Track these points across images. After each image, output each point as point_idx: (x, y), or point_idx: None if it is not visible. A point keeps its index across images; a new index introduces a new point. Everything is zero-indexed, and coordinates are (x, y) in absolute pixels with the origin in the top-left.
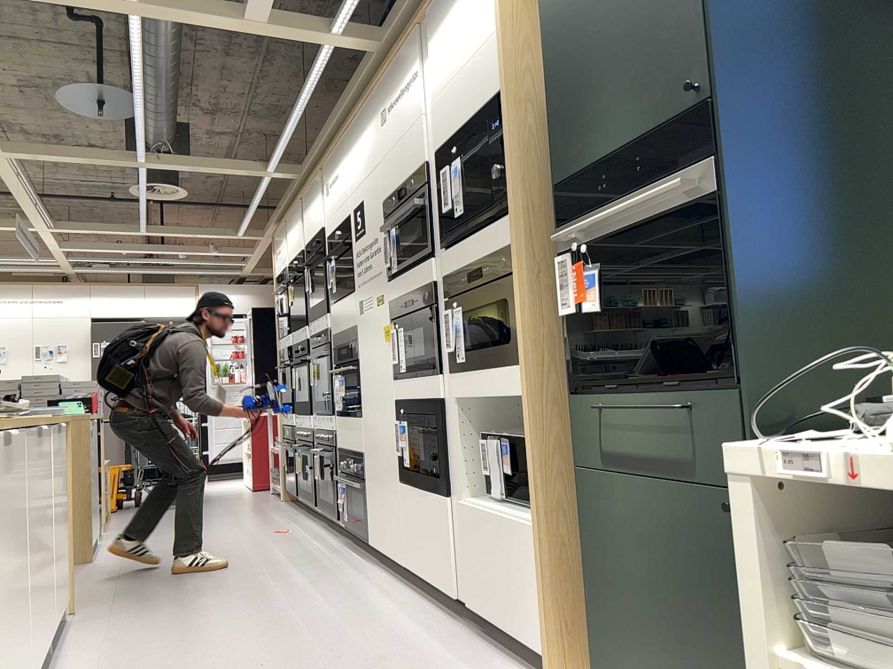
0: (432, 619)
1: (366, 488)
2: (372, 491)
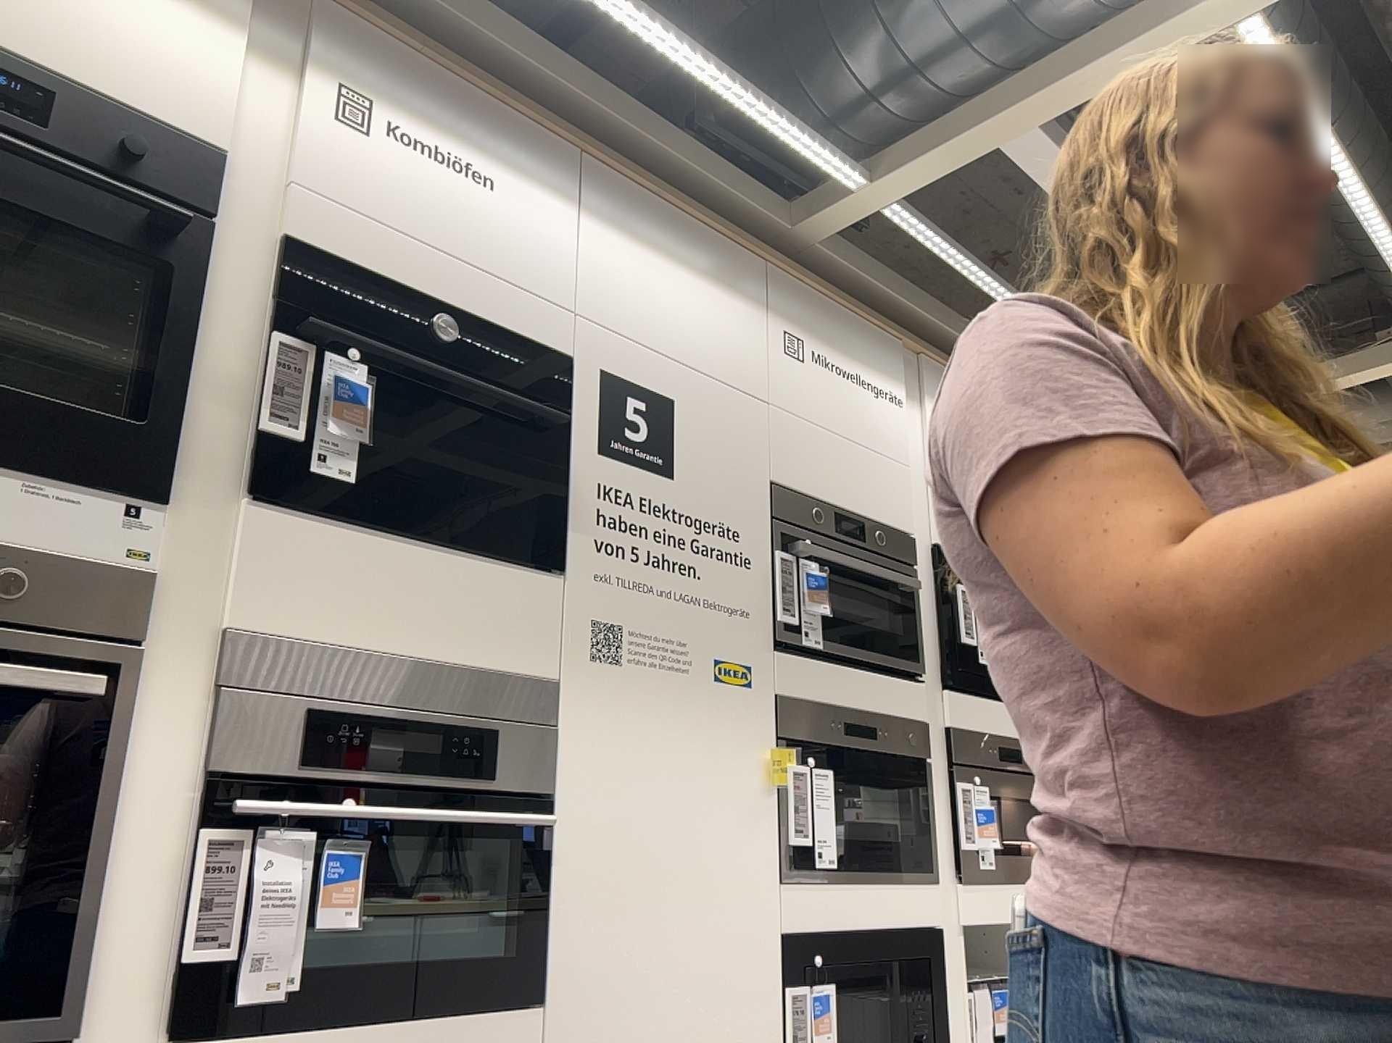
0: None
1: None
2: None
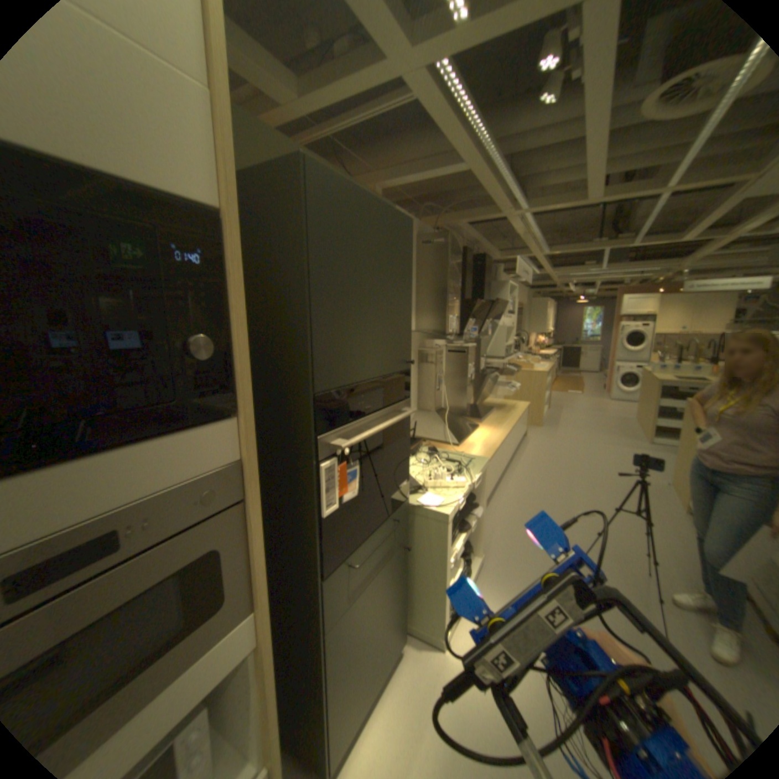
0: None
1: None
2: None
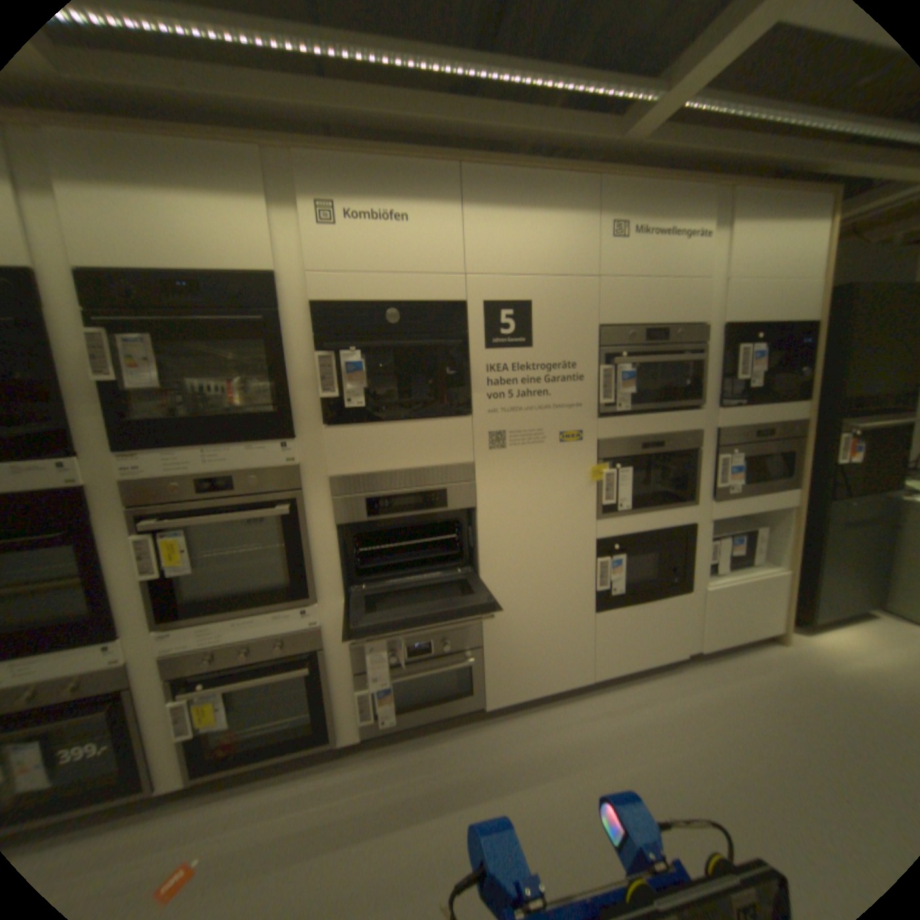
0: (675, 687)
1: (485, 654)
2: (508, 650)
